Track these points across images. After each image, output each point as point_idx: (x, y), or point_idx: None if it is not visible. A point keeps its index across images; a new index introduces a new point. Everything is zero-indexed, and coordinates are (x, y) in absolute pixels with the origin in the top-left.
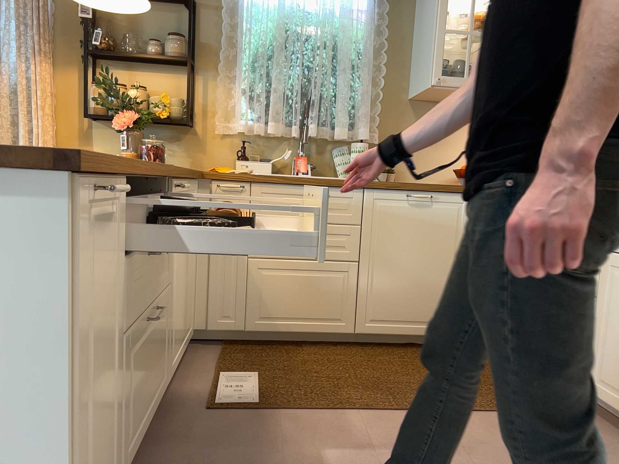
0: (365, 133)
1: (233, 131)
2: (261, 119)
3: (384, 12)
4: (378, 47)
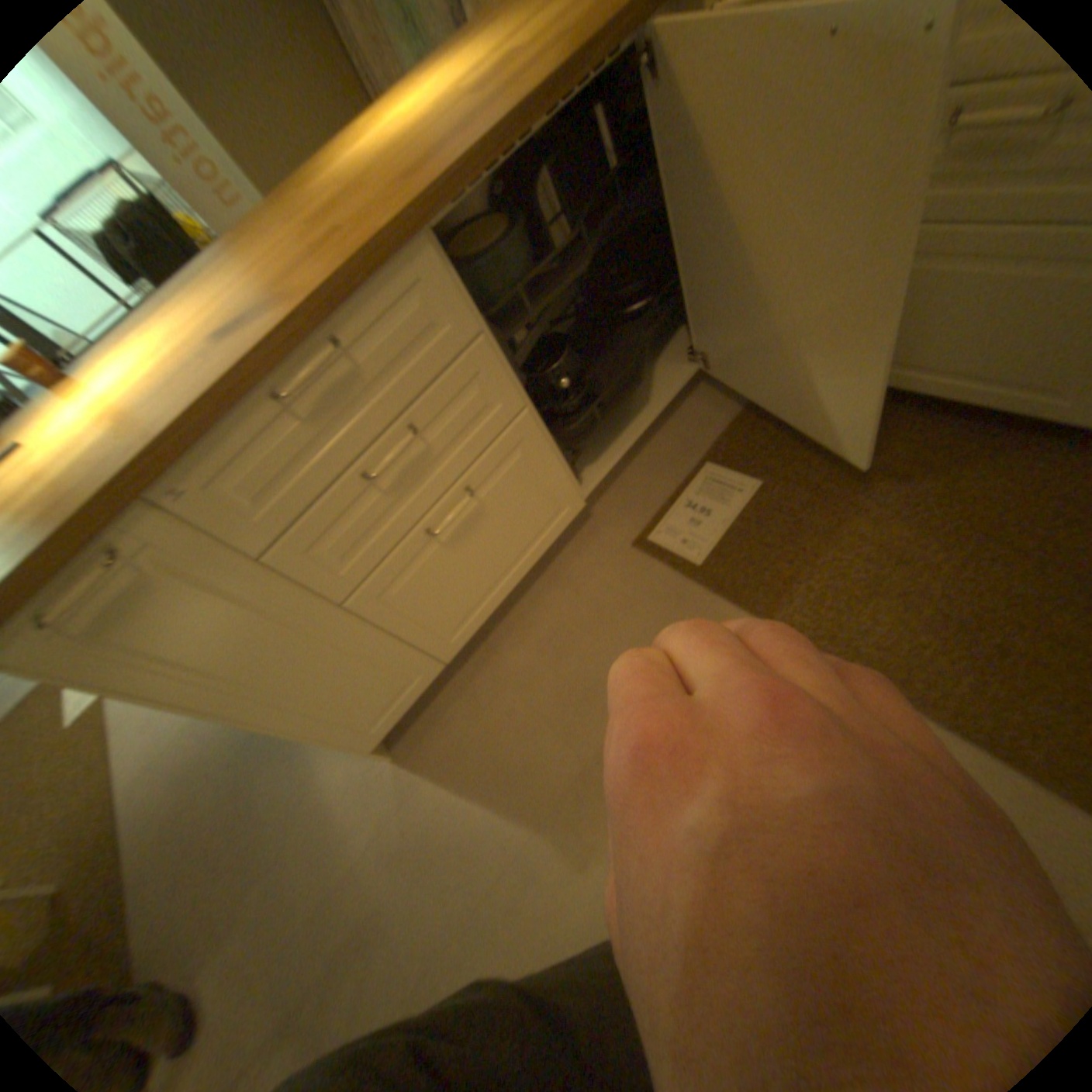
0: None
1: None
2: None
3: None
4: None
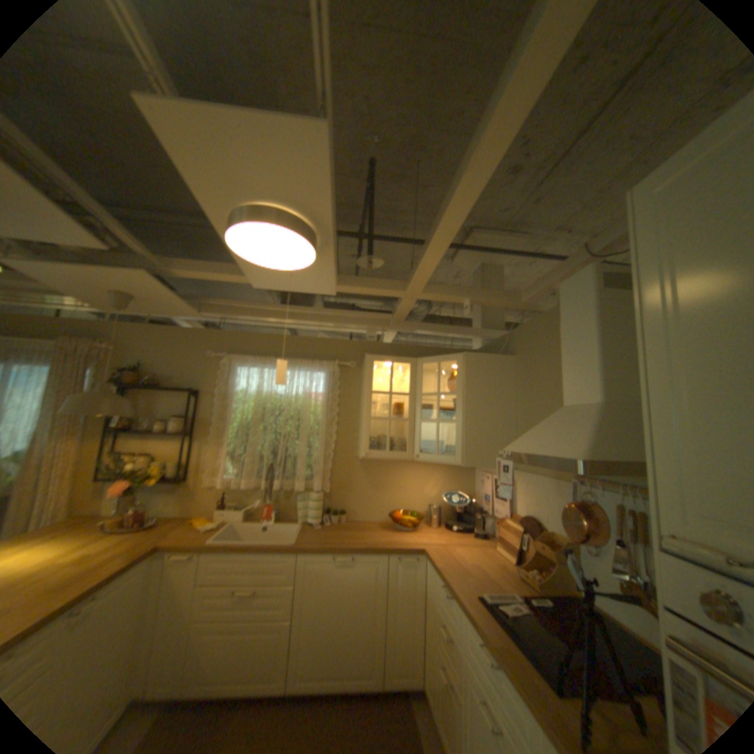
0: (318, 487)
1: (217, 485)
2: (239, 476)
3: (336, 396)
4: (332, 419)
